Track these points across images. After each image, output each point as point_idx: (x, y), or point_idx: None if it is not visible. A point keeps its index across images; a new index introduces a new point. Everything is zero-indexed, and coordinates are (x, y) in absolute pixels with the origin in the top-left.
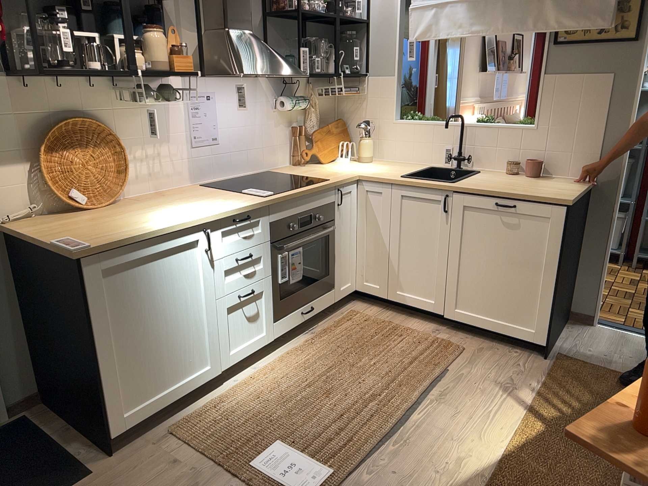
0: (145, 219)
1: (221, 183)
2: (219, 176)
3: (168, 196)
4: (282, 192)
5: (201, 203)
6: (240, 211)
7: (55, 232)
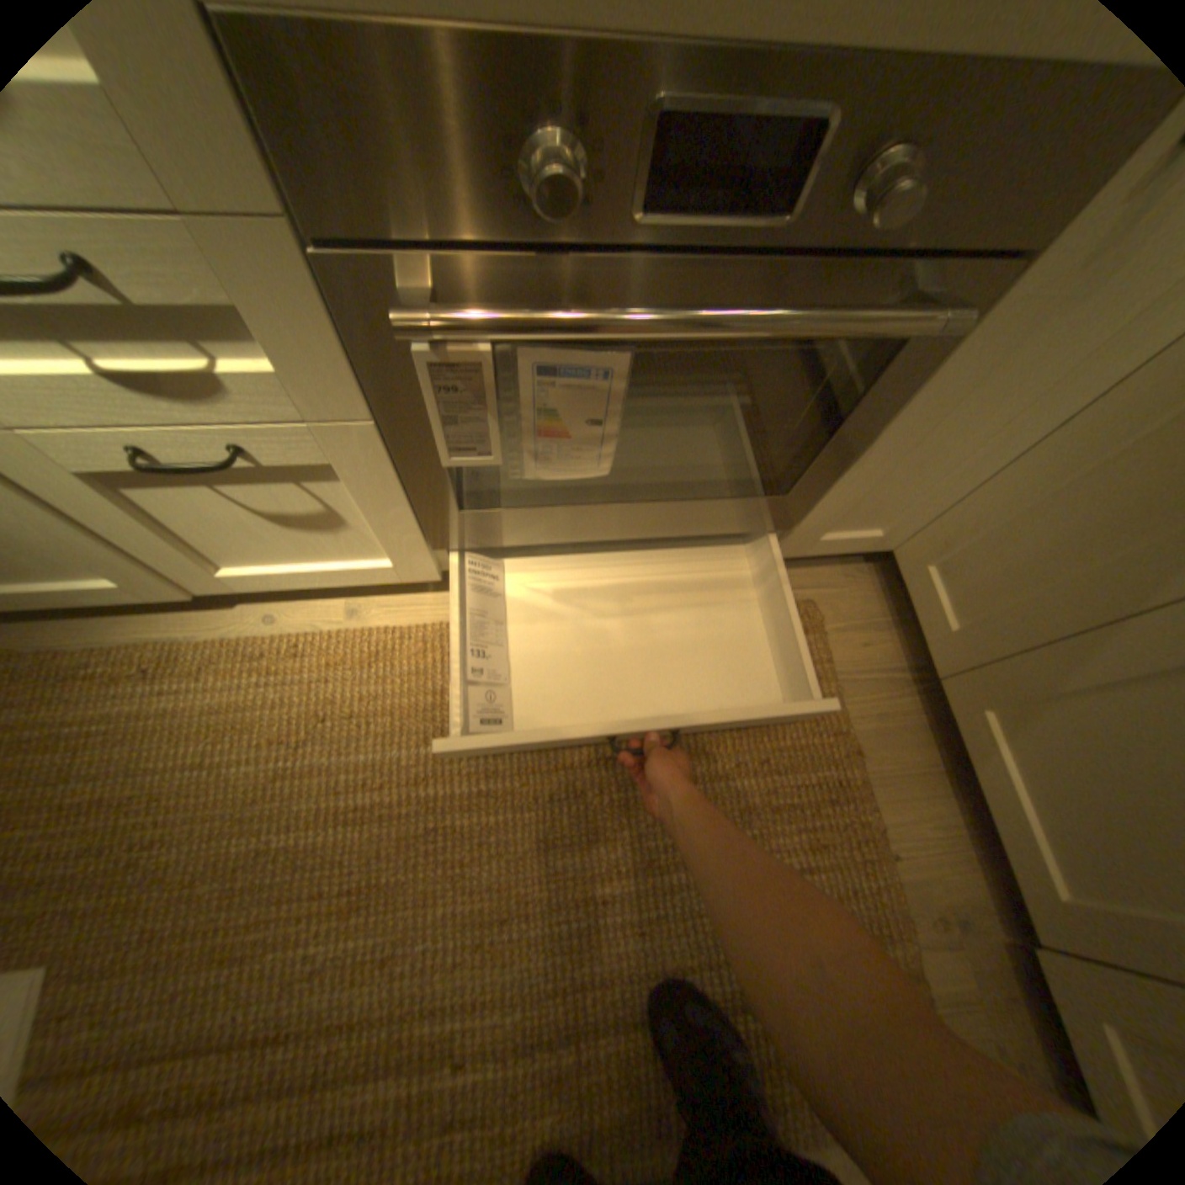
0: None
1: None
2: None
3: None
4: None
5: None
6: None
7: None
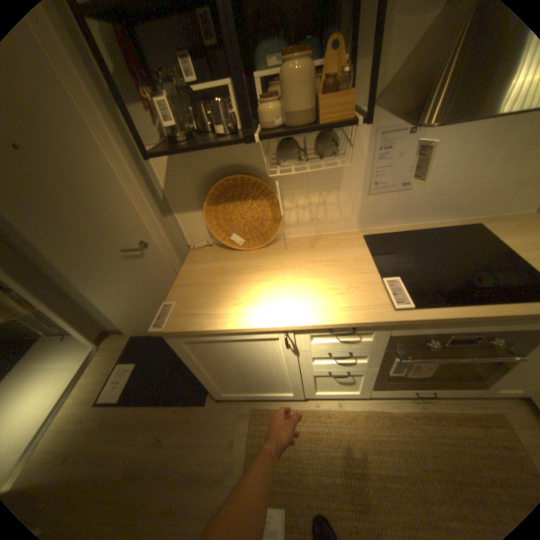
0: (247, 293)
1: (398, 230)
2: (399, 223)
3: (313, 249)
4: (434, 309)
5: (318, 284)
6: (338, 325)
7: (191, 279)
